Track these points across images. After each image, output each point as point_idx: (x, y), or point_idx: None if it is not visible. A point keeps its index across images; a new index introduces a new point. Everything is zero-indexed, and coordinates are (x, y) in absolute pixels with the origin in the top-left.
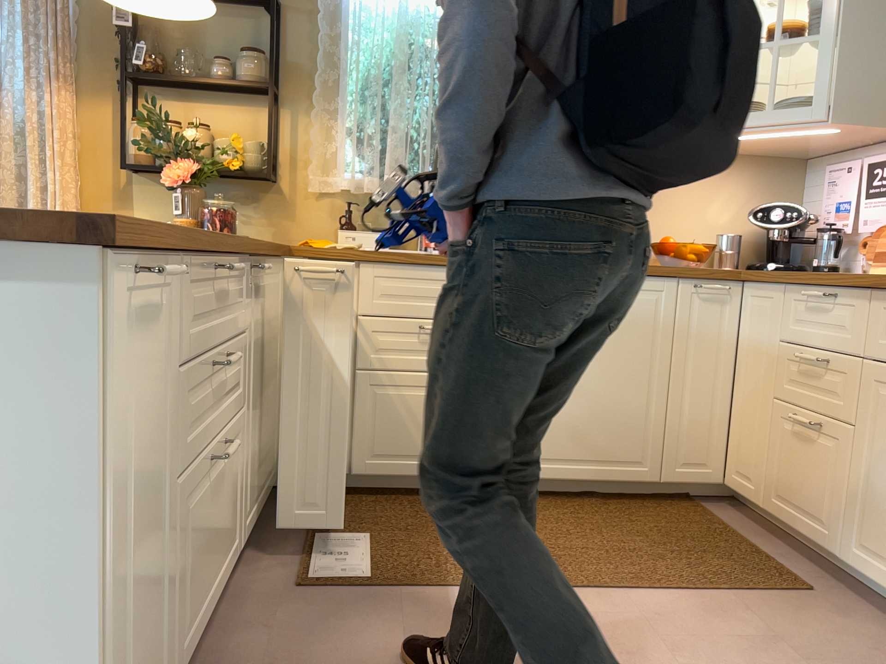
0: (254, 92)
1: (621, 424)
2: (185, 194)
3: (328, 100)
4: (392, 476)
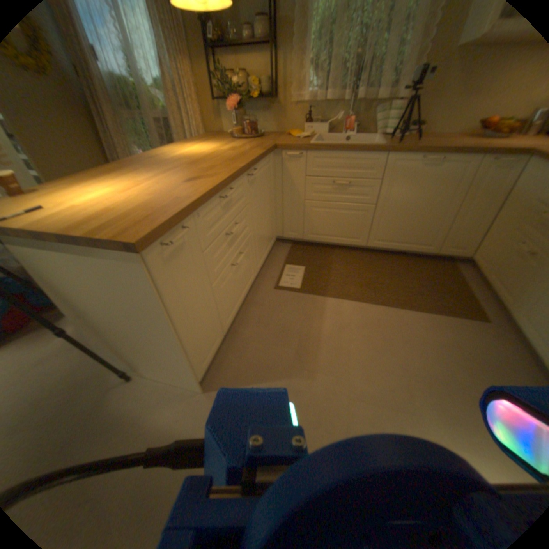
0: (261, 42)
1: (424, 228)
2: (237, 108)
3: (298, 41)
4: (317, 241)
